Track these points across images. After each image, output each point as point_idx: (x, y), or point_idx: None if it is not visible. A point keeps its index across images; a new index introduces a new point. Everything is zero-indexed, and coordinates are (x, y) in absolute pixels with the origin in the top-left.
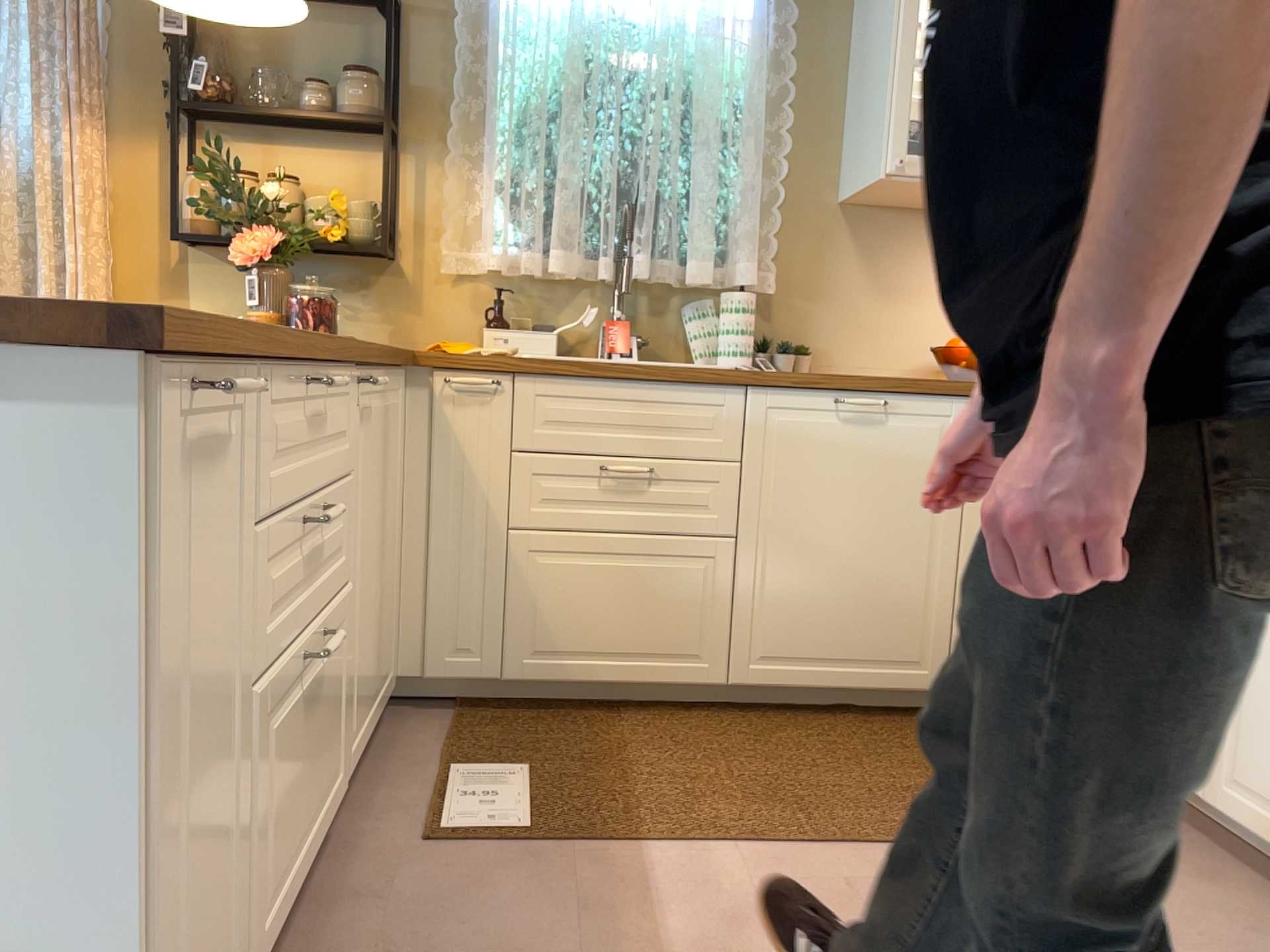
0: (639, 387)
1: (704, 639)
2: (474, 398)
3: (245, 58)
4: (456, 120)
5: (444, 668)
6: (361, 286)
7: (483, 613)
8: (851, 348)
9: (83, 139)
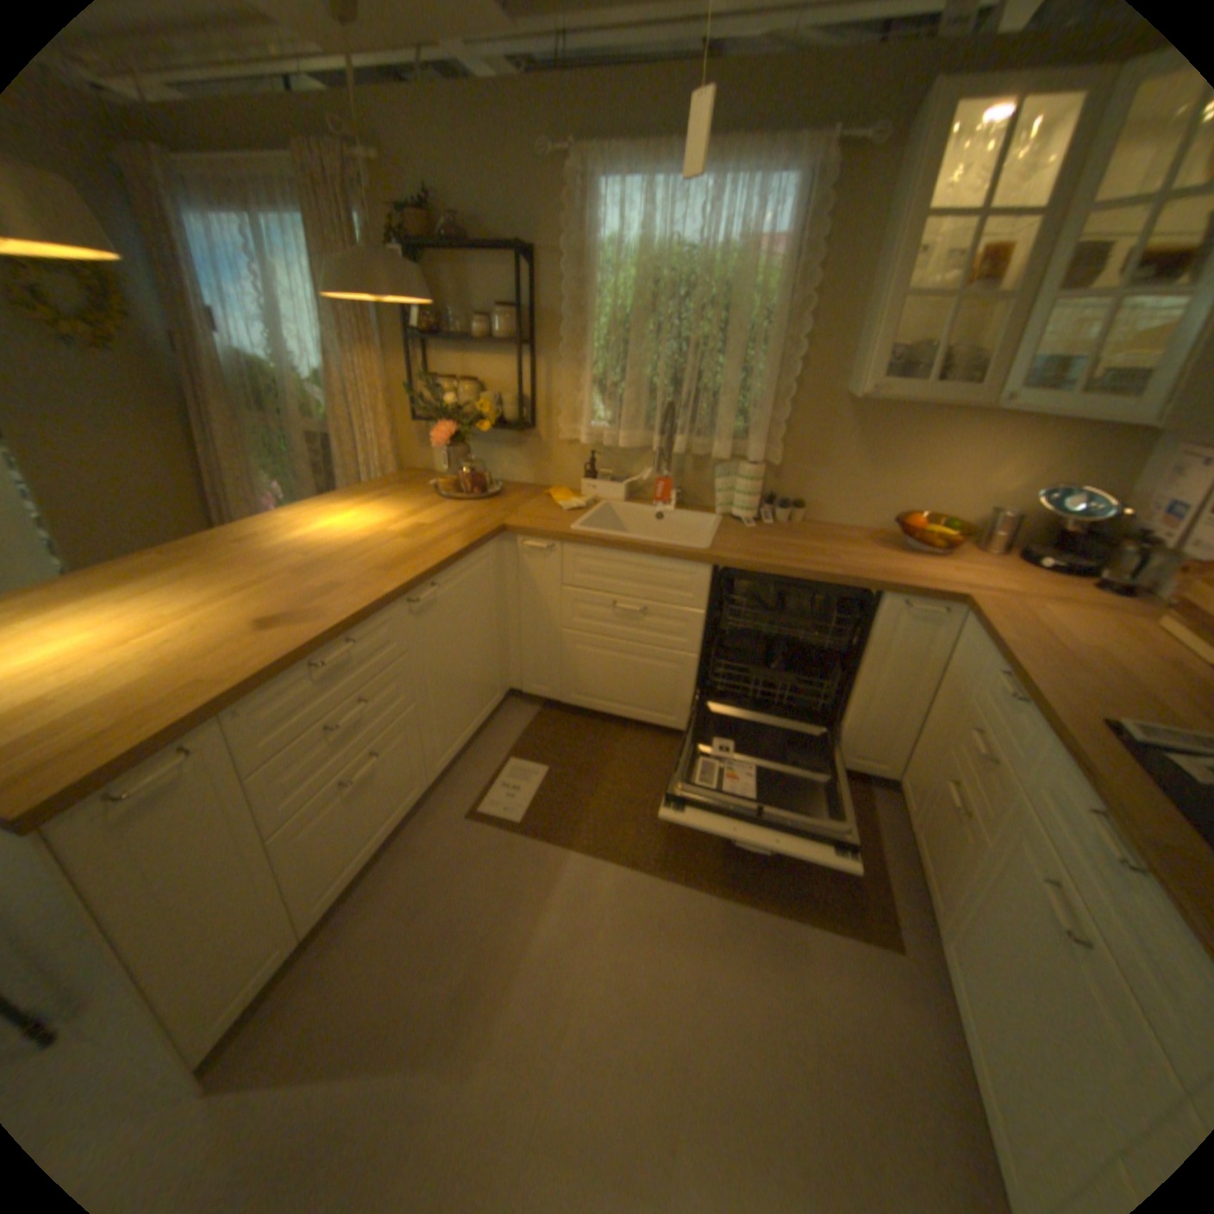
0: (639, 558)
1: (674, 705)
2: (541, 554)
3: (444, 293)
4: (564, 336)
5: (532, 690)
6: (516, 445)
7: (551, 668)
8: (839, 504)
9: (361, 360)
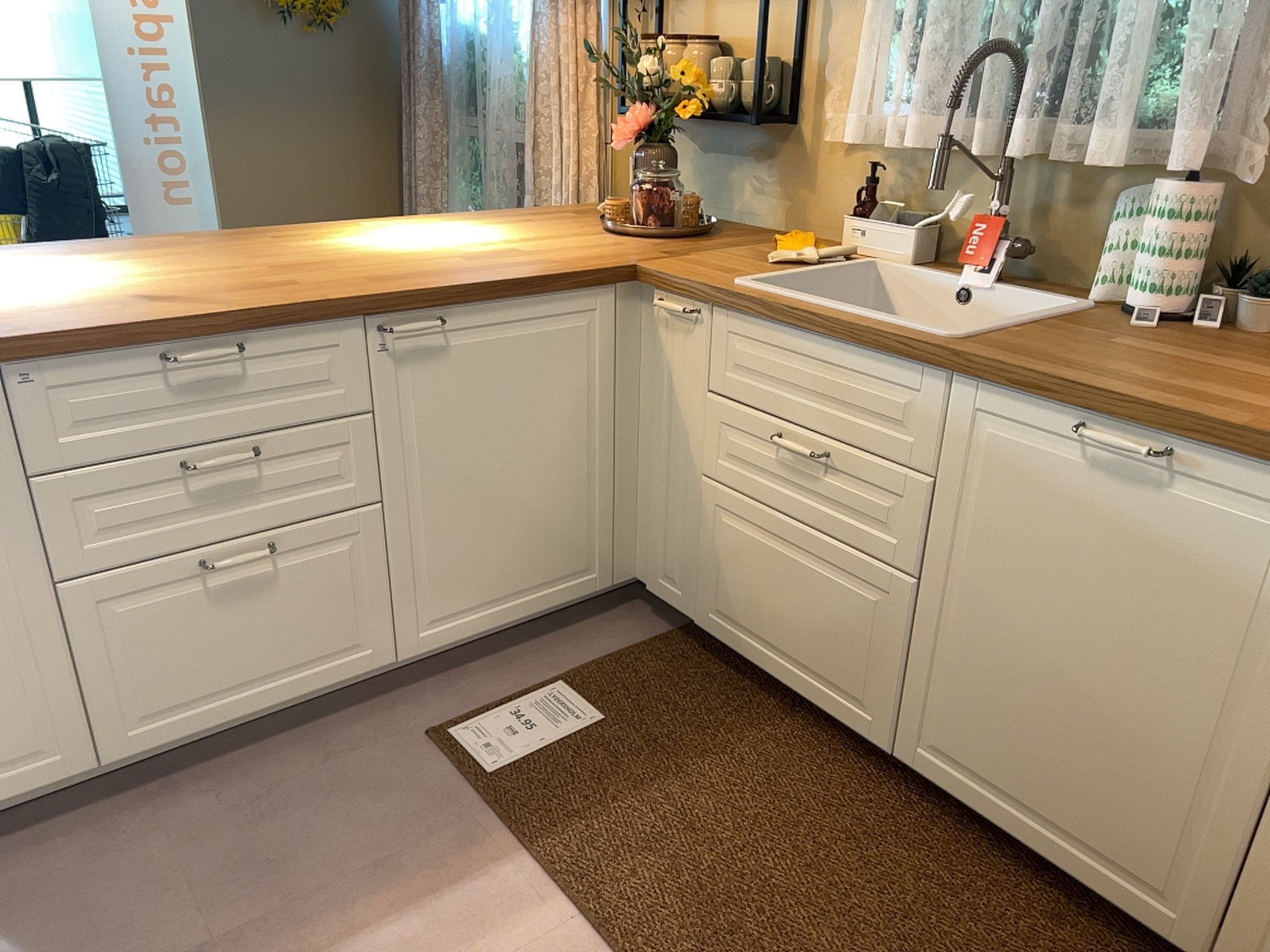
0: (824, 344)
1: (868, 684)
2: (683, 324)
3: None
4: None
5: (658, 588)
6: (764, 157)
7: (684, 550)
8: None
9: (570, 21)
